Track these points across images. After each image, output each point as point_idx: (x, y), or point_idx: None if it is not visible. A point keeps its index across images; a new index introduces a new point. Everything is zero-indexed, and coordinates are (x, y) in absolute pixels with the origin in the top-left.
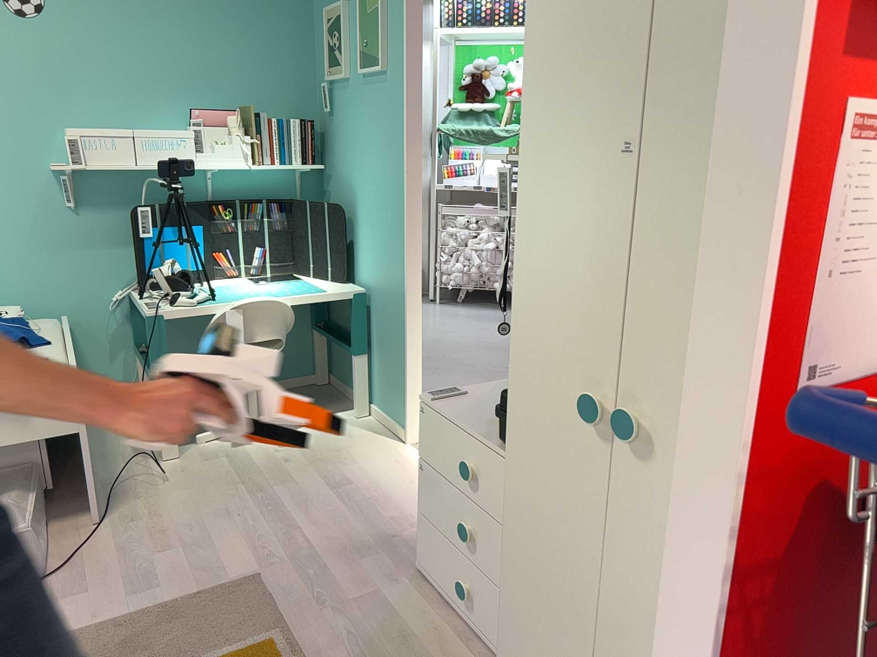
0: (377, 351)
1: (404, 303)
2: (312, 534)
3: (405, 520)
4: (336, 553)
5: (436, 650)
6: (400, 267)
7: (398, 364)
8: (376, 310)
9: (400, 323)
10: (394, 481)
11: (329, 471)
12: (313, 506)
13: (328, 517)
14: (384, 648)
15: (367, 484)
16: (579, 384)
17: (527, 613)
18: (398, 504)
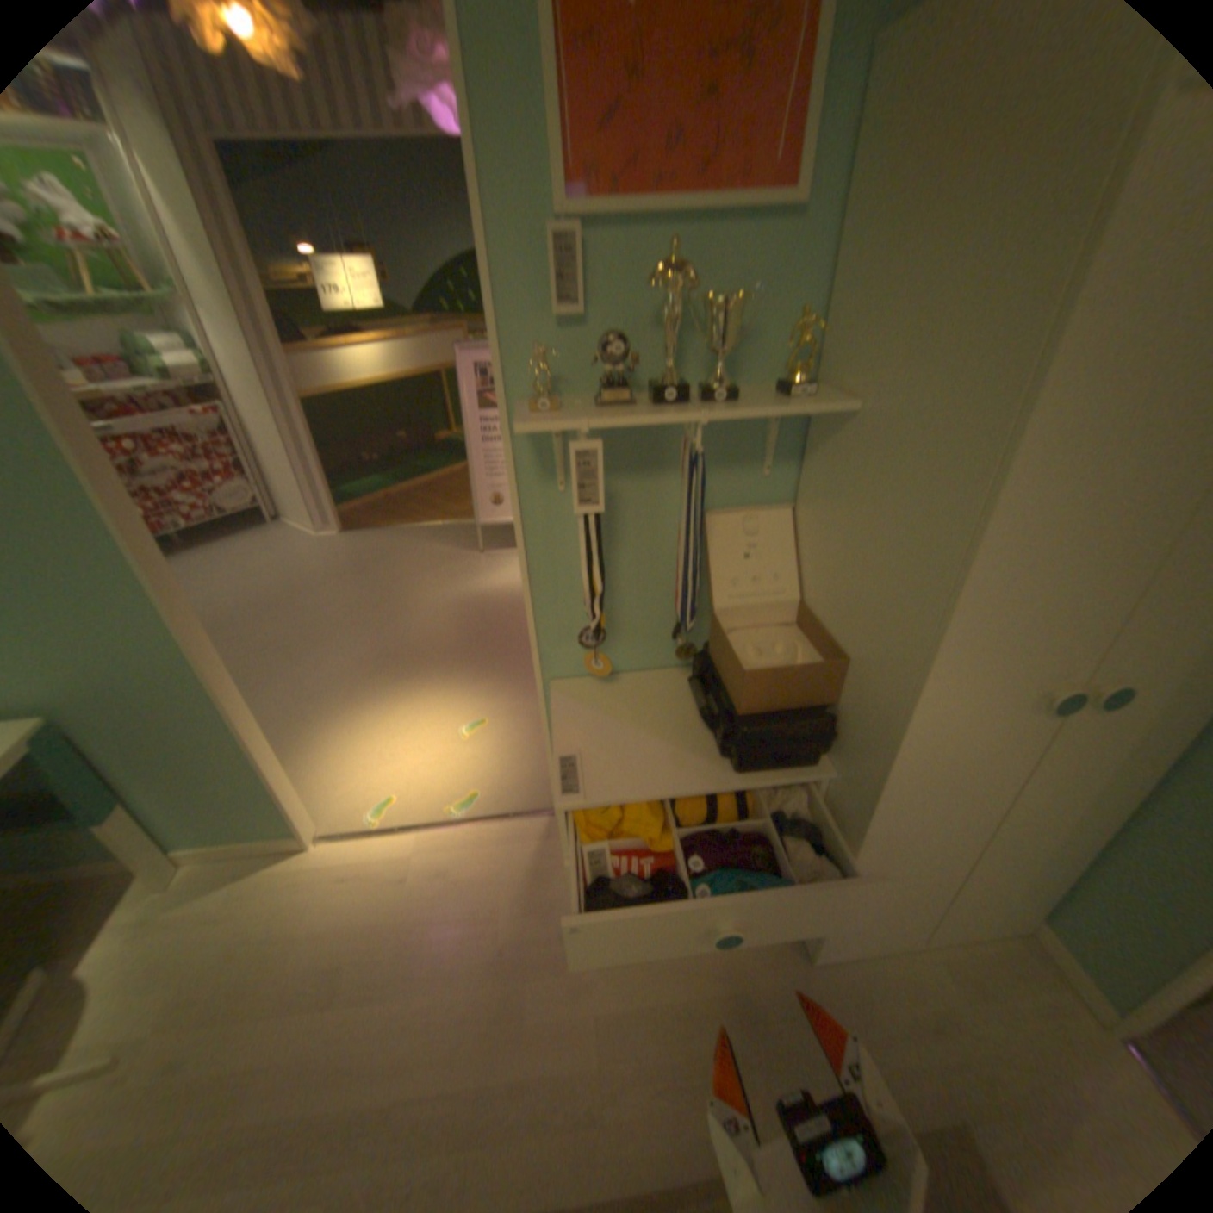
0: (143, 784)
1: (202, 693)
2: (422, 1082)
3: (474, 924)
4: (490, 1054)
5: (715, 986)
6: (153, 646)
7: (228, 775)
8: (100, 733)
9: (204, 723)
10: (380, 902)
11: (273, 993)
12: (353, 1056)
13: (398, 1038)
14: (697, 1051)
15: (359, 944)
16: (1037, 691)
17: (887, 885)
18: (436, 918)
